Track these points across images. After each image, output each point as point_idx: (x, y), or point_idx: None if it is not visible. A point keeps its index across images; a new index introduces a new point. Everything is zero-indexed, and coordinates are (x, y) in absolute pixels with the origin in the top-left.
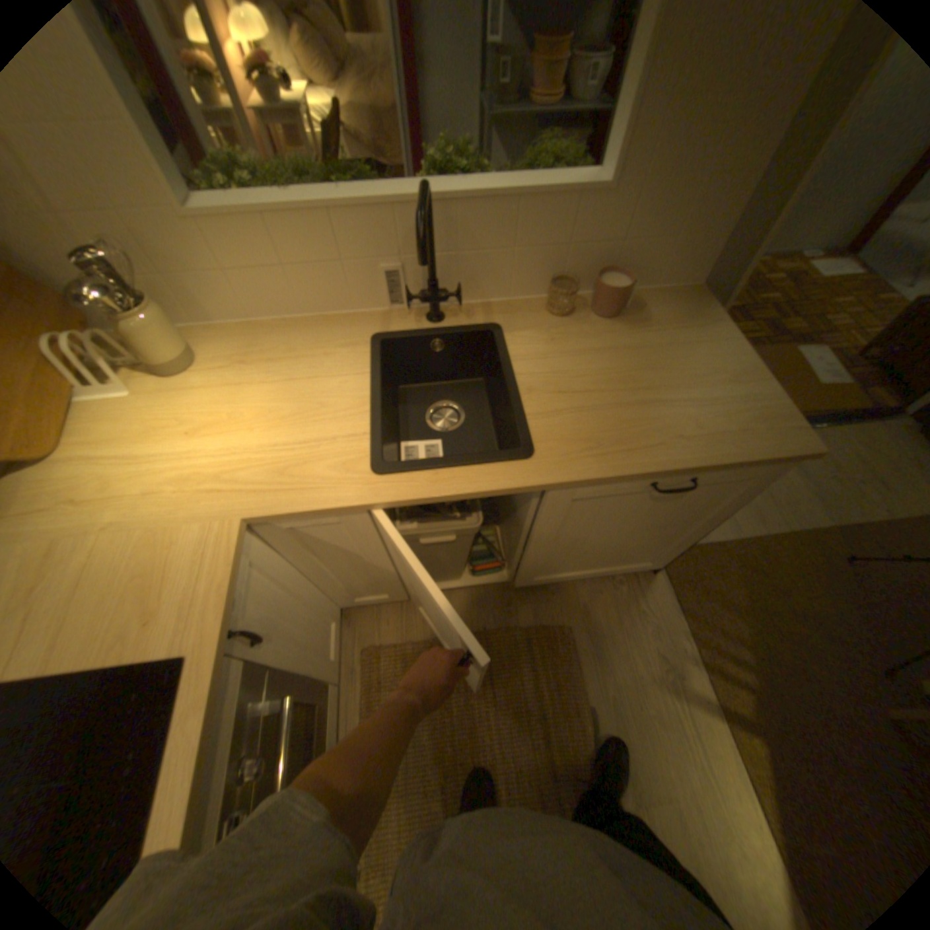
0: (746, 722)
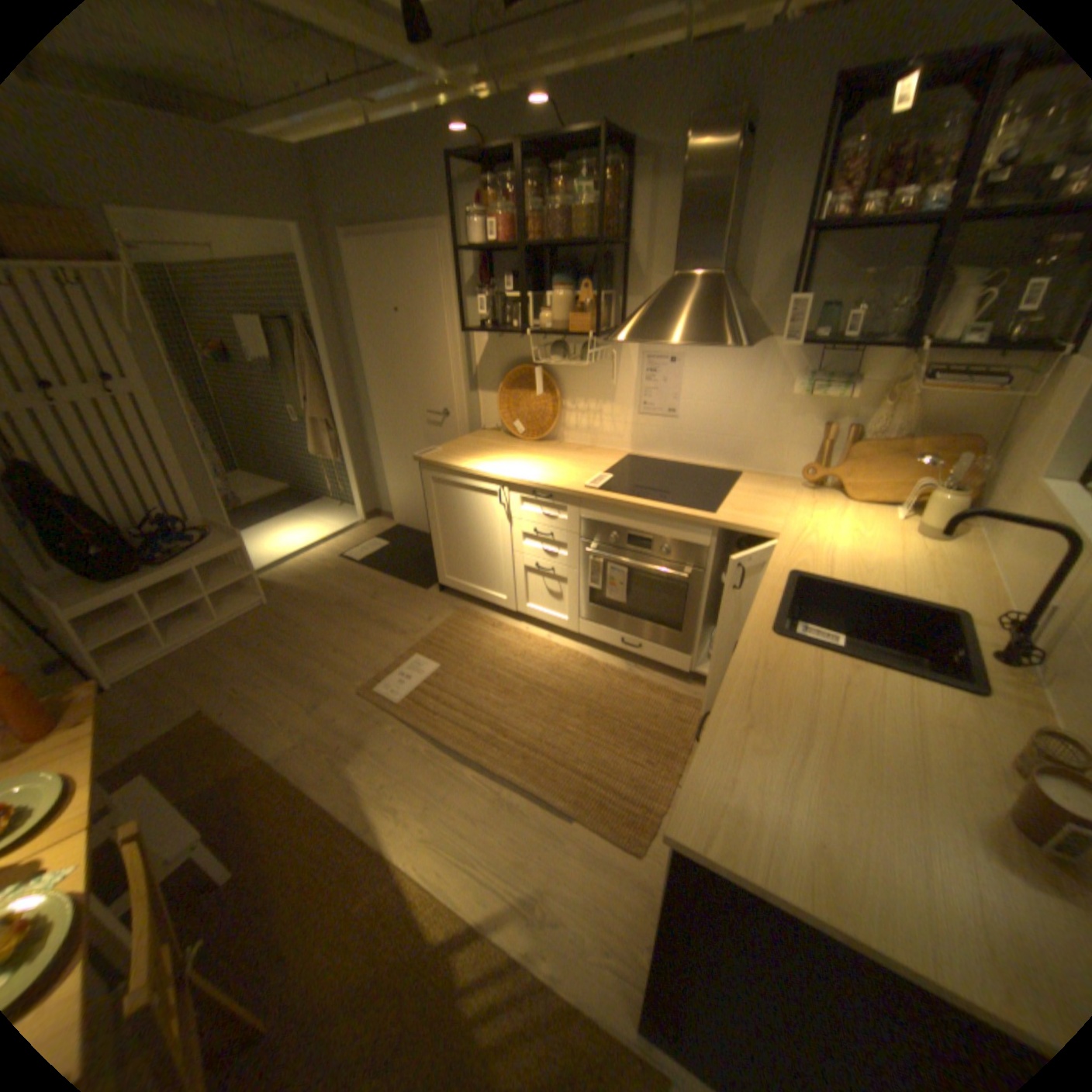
0: (454, 953)
